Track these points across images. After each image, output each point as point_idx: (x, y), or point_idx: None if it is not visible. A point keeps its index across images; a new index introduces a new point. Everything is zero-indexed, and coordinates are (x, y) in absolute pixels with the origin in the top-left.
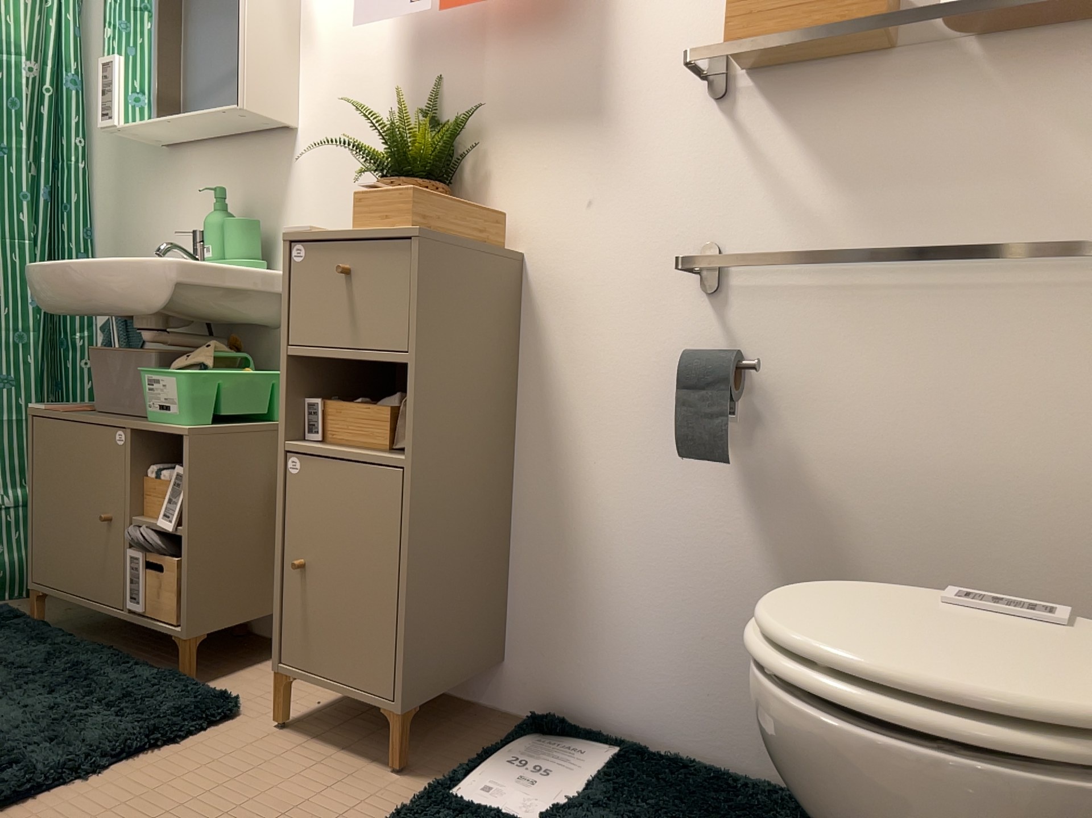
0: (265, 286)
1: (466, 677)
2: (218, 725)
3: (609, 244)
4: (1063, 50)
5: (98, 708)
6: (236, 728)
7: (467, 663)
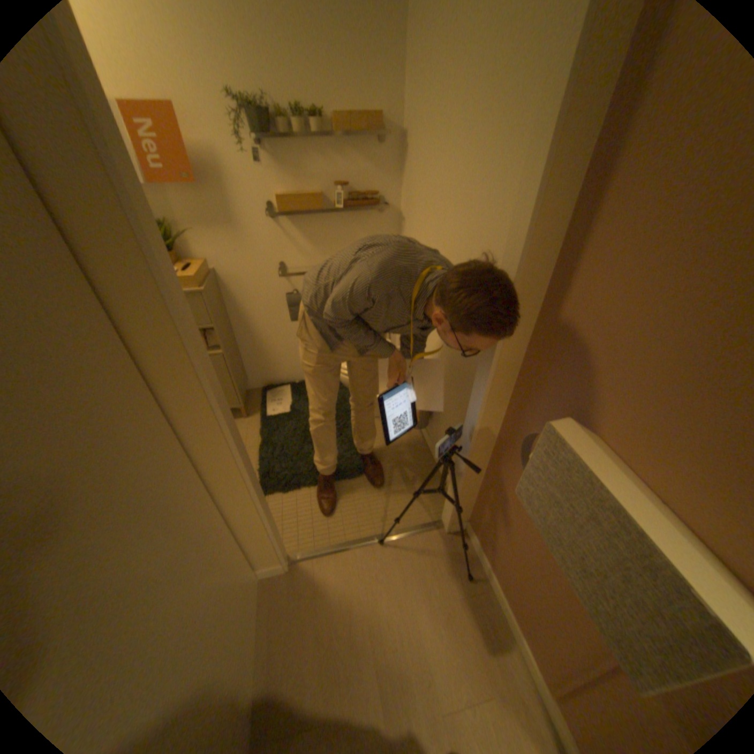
0: None
1: (245, 388)
2: None
3: (247, 263)
4: (360, 212)
5: None
6: None
7: (244, 385)
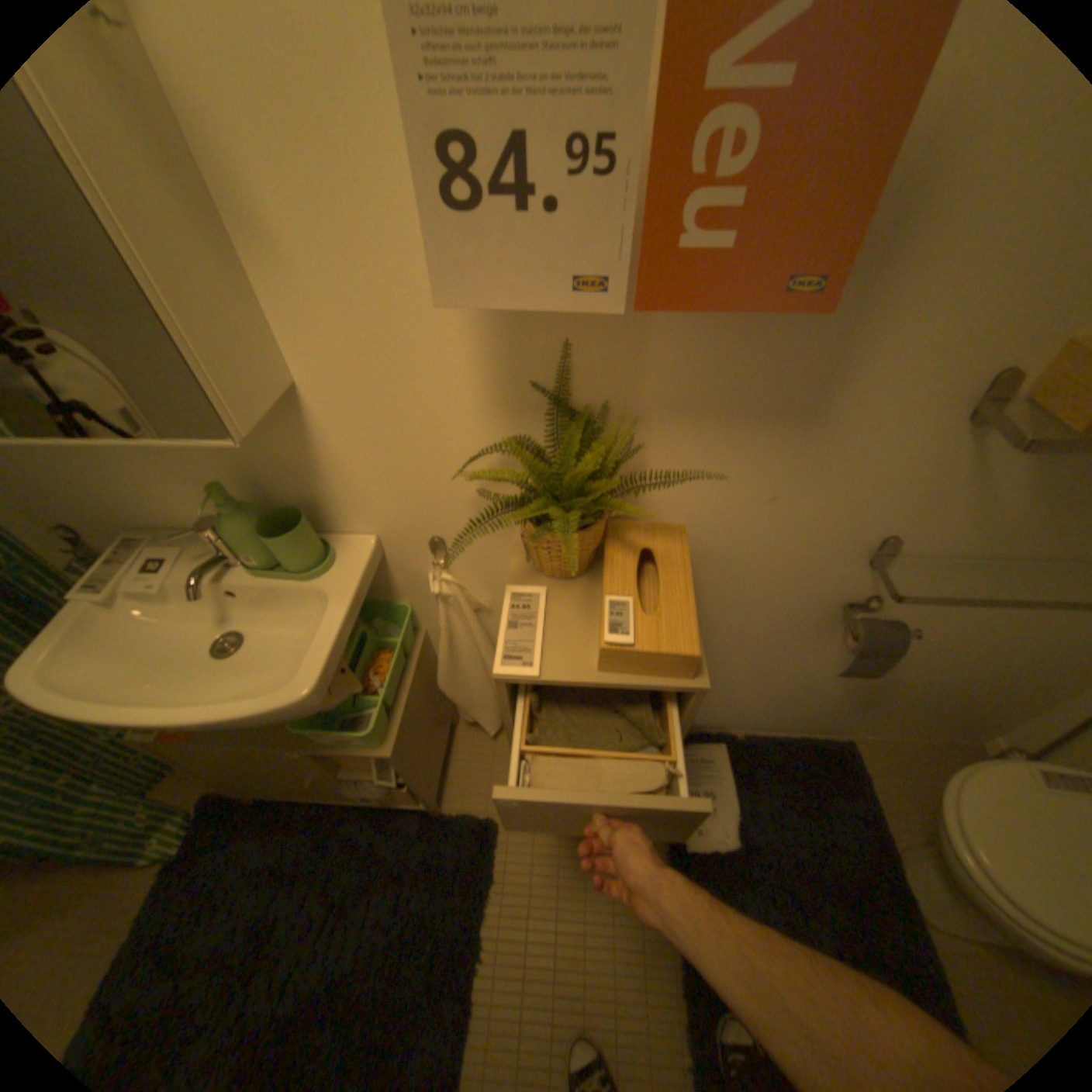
0: (364, 589)
1: None
2: (497, 848)
3: (785, 529)
4: None
5: (422, 895)
6: (509, 842)
7: None
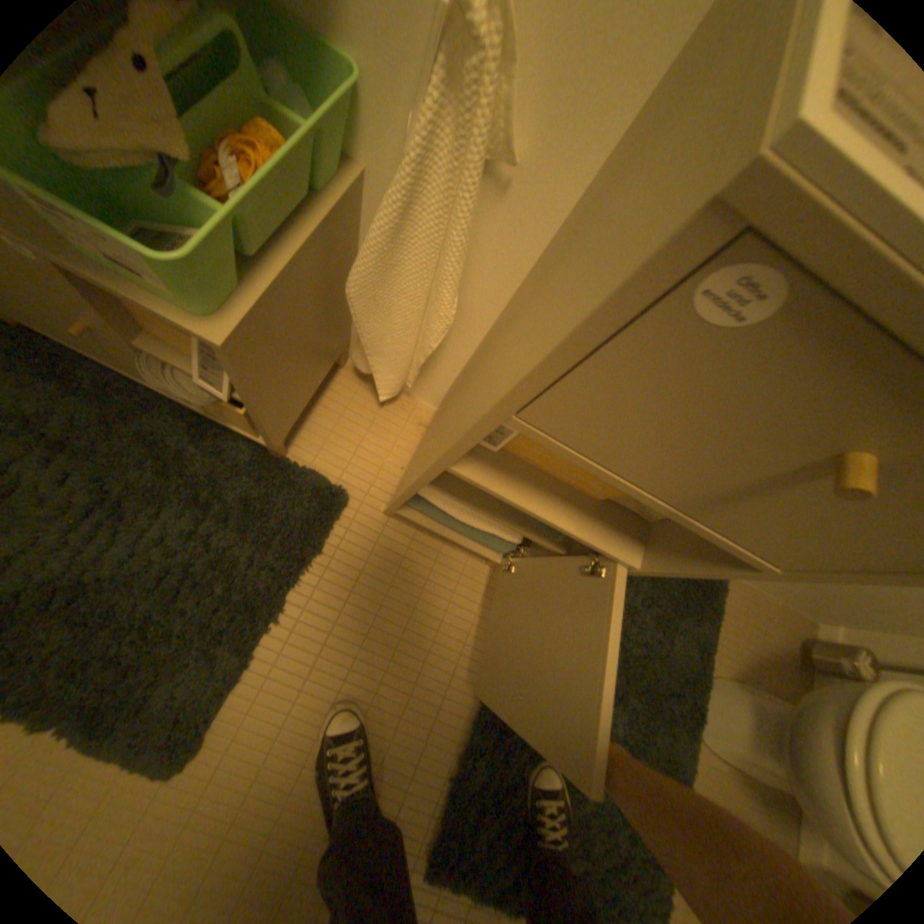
0: None
1: None
2: (341, 519)
3: None
4: None
5: (232, 532)
6: (357, 518)
7: None
